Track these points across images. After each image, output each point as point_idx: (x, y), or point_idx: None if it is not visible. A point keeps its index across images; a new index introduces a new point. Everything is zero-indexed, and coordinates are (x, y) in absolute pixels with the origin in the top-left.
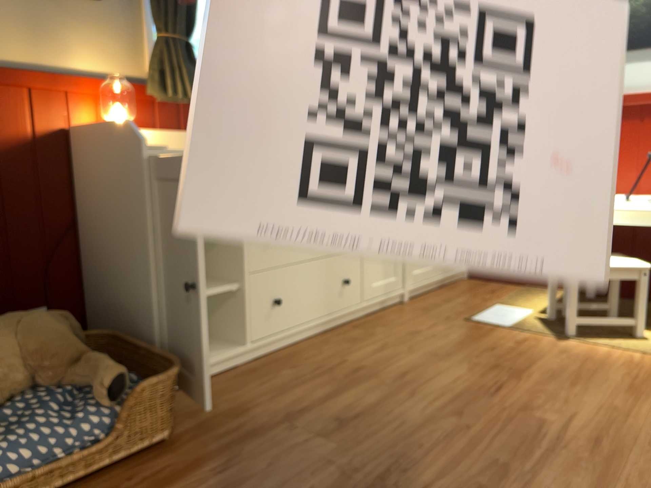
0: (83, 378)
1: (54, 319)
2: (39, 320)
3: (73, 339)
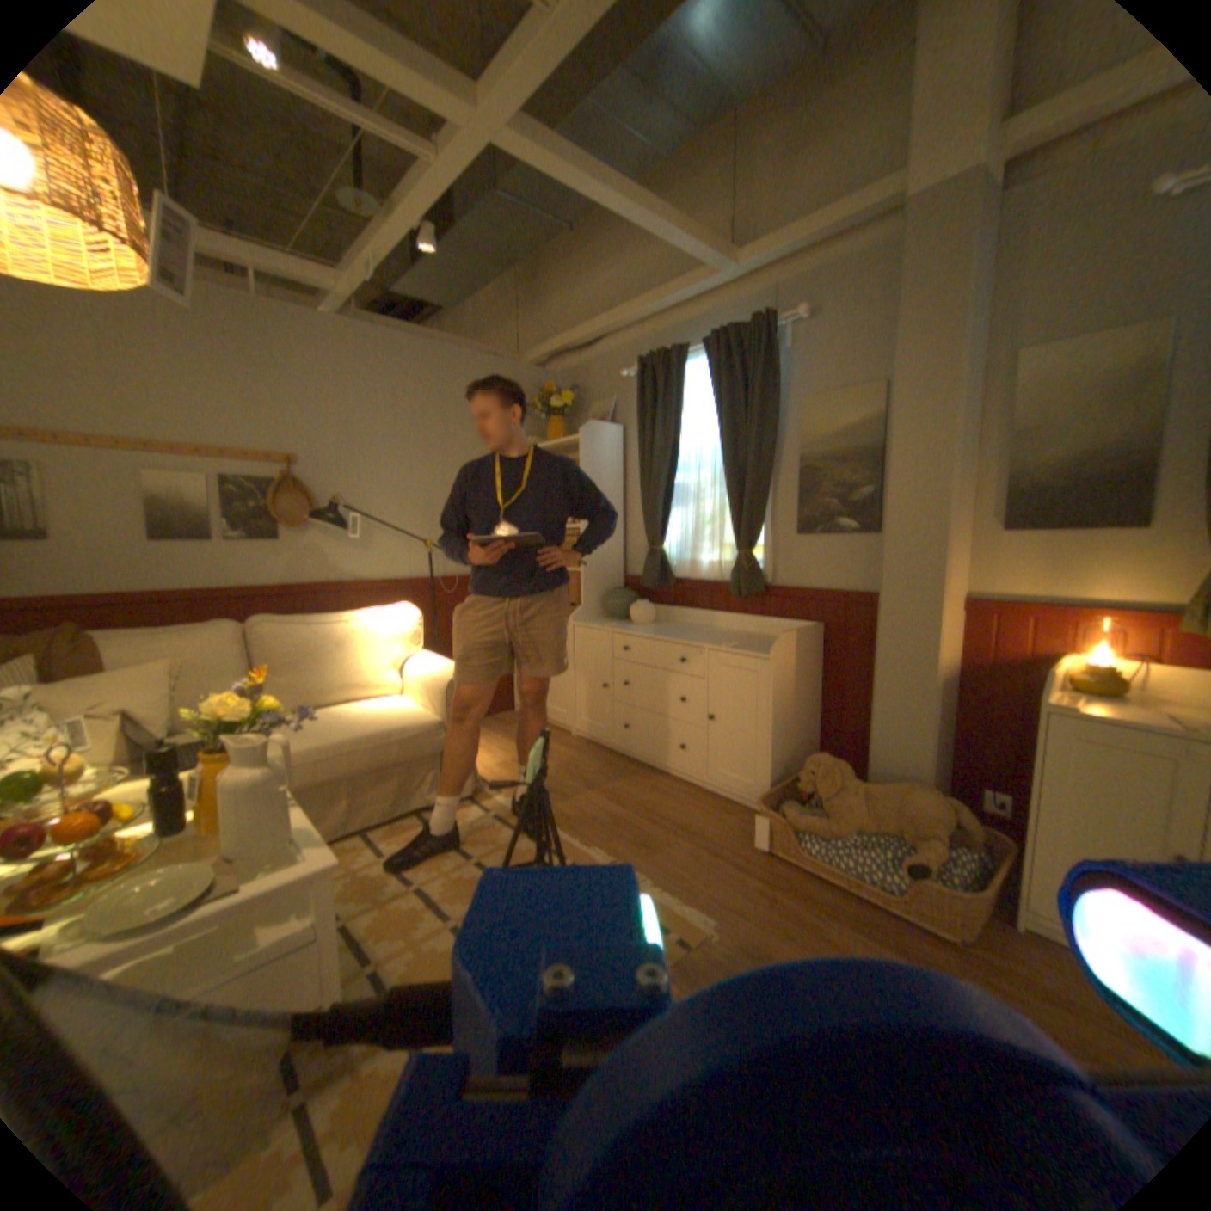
0: (921, 855)
1: (939, 805)
2: (926, 801)
3: (950, 828)
